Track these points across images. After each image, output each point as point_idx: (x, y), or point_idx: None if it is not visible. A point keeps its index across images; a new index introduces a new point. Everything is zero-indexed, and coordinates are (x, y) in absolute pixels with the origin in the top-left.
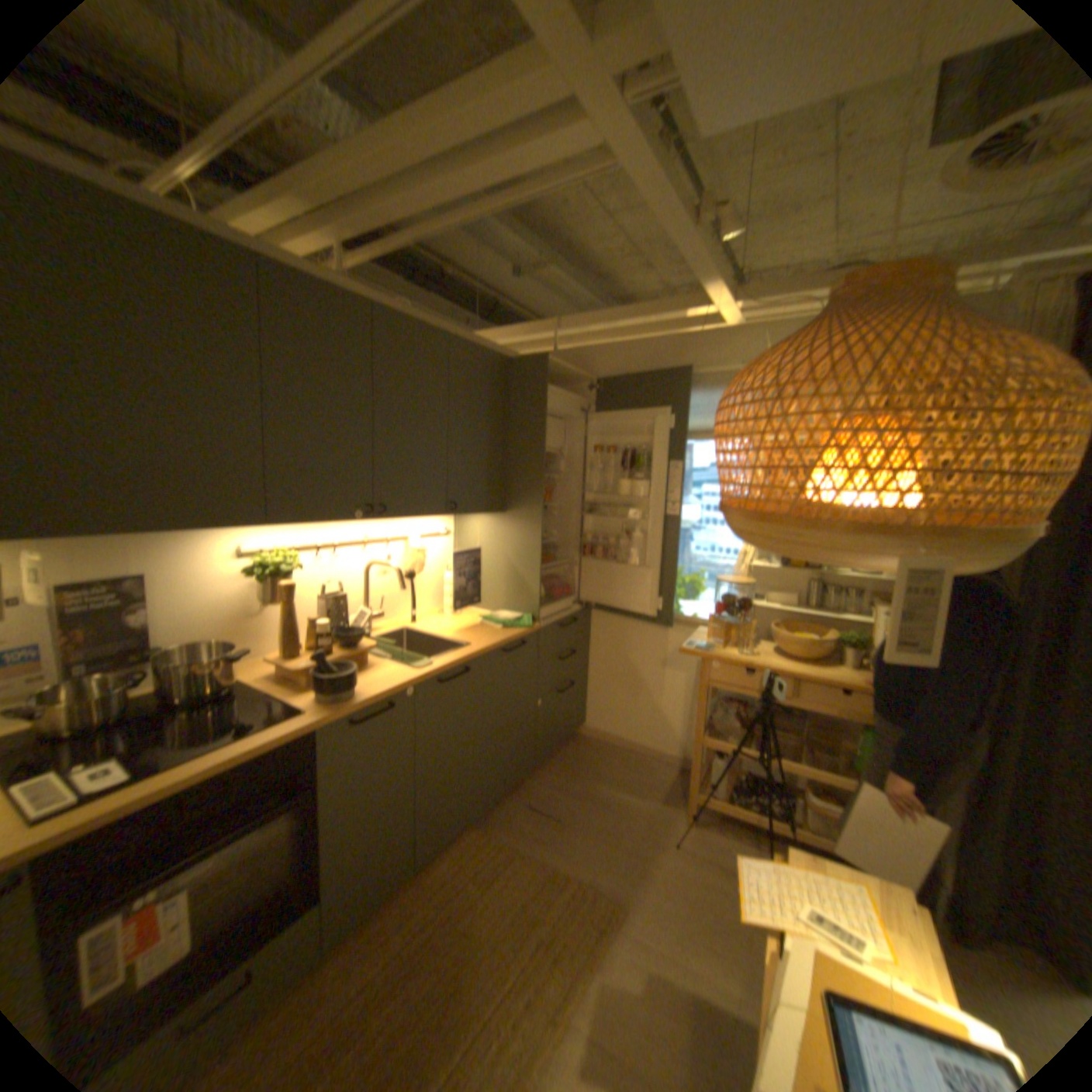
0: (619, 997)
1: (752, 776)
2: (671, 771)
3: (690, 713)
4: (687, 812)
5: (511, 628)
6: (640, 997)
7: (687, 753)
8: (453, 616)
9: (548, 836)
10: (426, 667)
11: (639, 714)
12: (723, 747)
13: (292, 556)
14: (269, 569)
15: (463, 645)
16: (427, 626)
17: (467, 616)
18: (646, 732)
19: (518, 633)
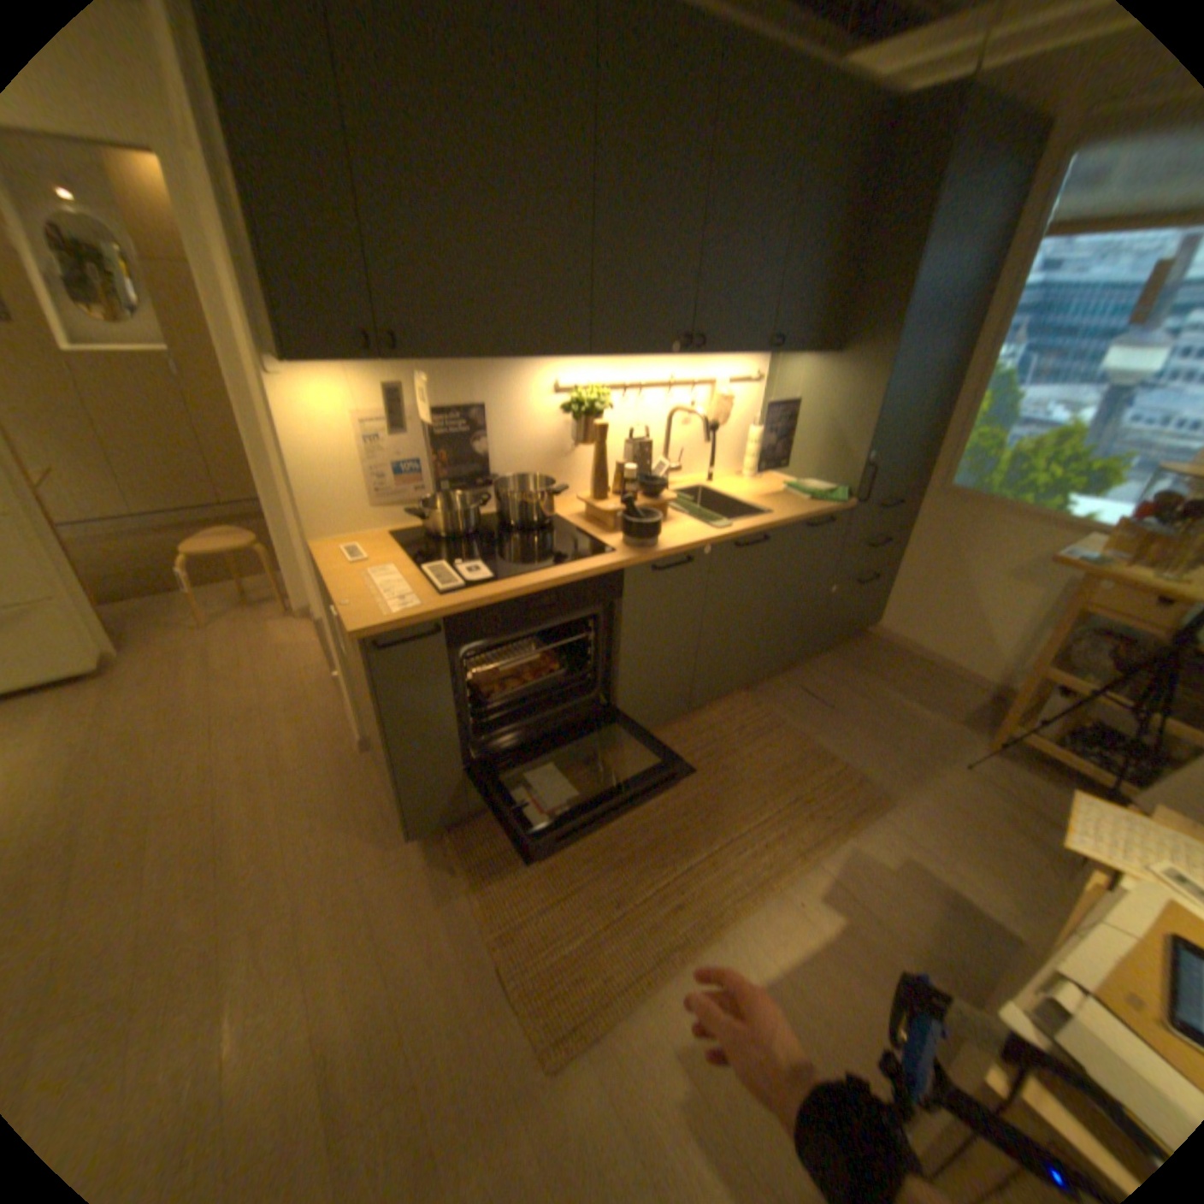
0: (871, 864)
1: (1103, 726)
2: (980, 695)
3: (1032, 638)
4: (991, 739)
5: (819, 502)
6: (894, 872)
7: (1010, 681)
8: (751, 481)
9: (817, 717)
10: (724, 529)
11: (955, 626)
12: (1074, 684)
13: (603, 396)
14: (583, 408)
15: (763, 513)
16: (722, 488)
17: (767, 483)
18: (959, 647)
19: (827, 508)
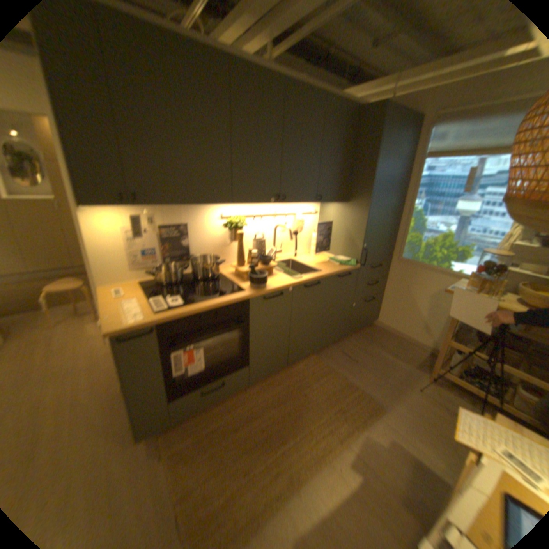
0: (375, 445)
1: (479, 368)
2: (424, 353)
3: (444, 326)
4: (430, 376)
5: (343, 266)
6: (386, 449)
7: (437, 346)
8: (314, 256)
9: (350, 367)
10: (298, 279)
11: (410, 321)
12: (462, 348)
13: (242, 221)
14: (232, 226)
15: (317, 271)
16: (300, 260)
17: (321, 257)
18: (413, 331)
19: (347, 269)
